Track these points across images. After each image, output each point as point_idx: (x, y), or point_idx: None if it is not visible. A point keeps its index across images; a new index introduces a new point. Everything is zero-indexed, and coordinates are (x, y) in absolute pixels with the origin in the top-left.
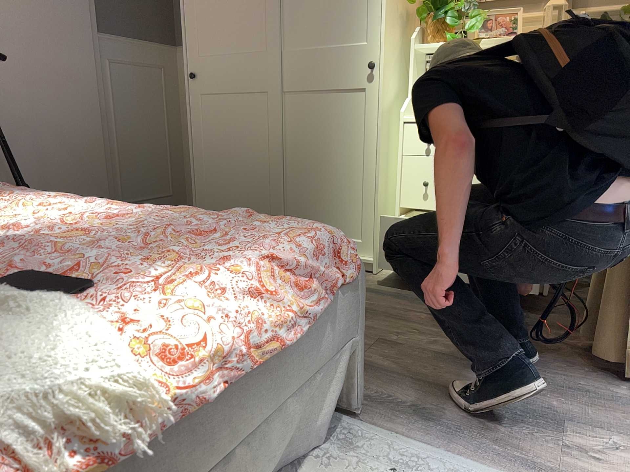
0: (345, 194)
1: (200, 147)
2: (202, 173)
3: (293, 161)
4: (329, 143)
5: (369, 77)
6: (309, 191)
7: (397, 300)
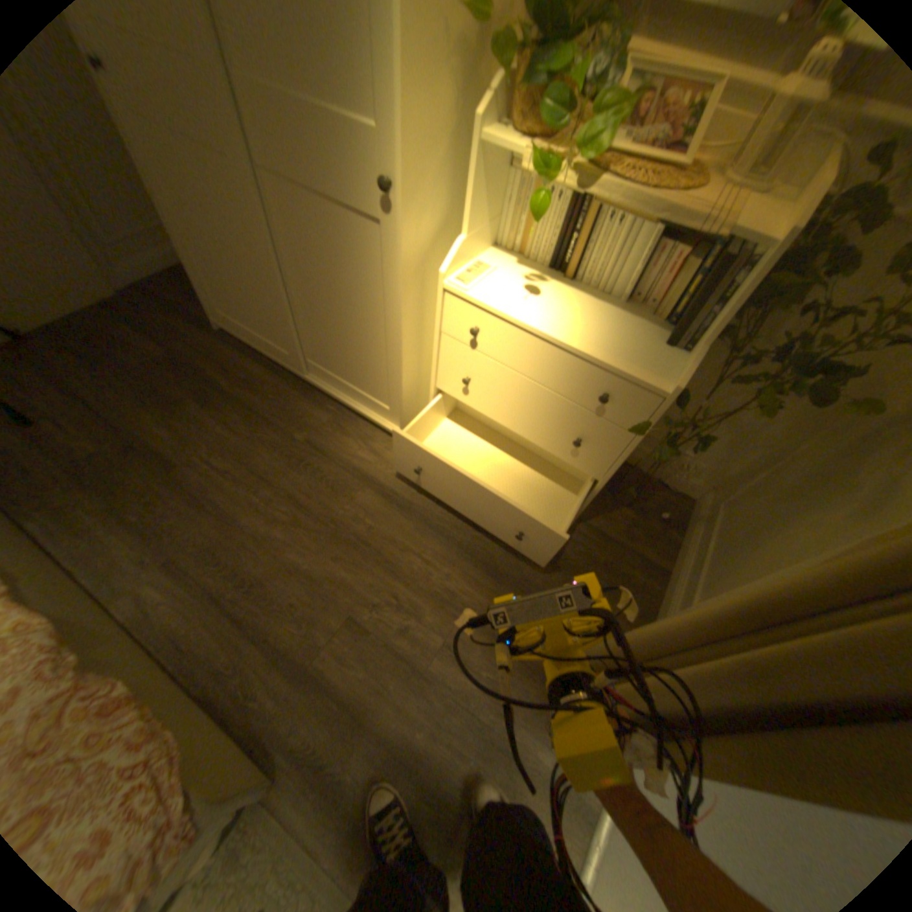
0: (367, 353)
1: (169, 208)
2: (187, 248)
3: (298, 283)
4: (339, 280)
5: (385, 201)
6: (325, 330)
7: (405, 515)
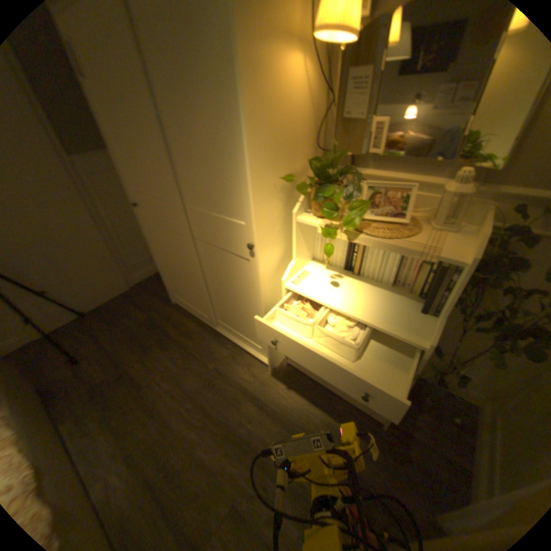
0: (246, 318)
1: (154, 252)
2: (160, 268)
3: (211, 284)
4: (230, 283)
5: (250, 252)
6: (224, 306)
7: (270, 421)
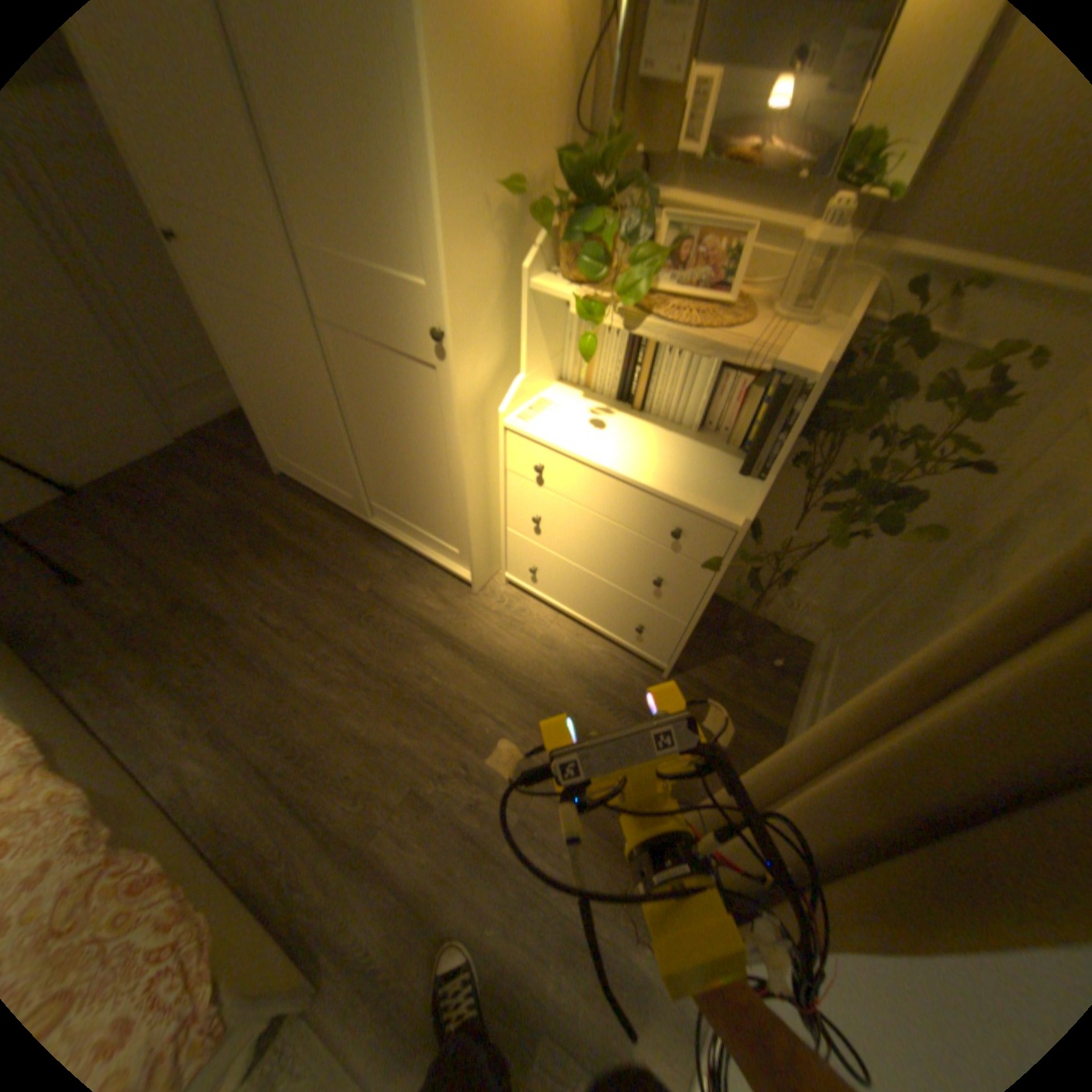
0: (432, 495)
1: (233, 358)
2: (249, 395)
3: (360, 426)
4: (400, 423)
5: (440, 350)
6: (389, 472)
7: (476, 671)
